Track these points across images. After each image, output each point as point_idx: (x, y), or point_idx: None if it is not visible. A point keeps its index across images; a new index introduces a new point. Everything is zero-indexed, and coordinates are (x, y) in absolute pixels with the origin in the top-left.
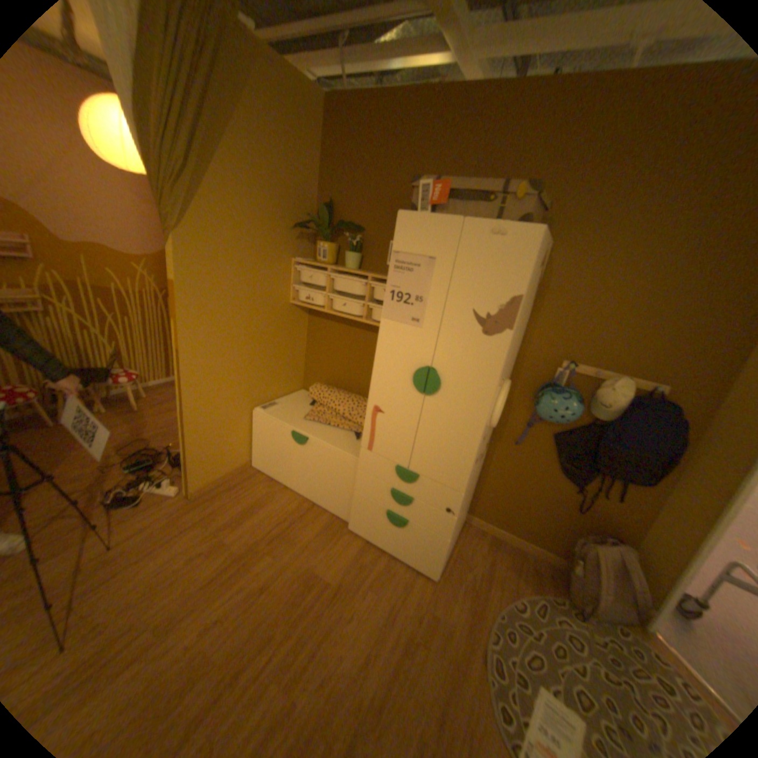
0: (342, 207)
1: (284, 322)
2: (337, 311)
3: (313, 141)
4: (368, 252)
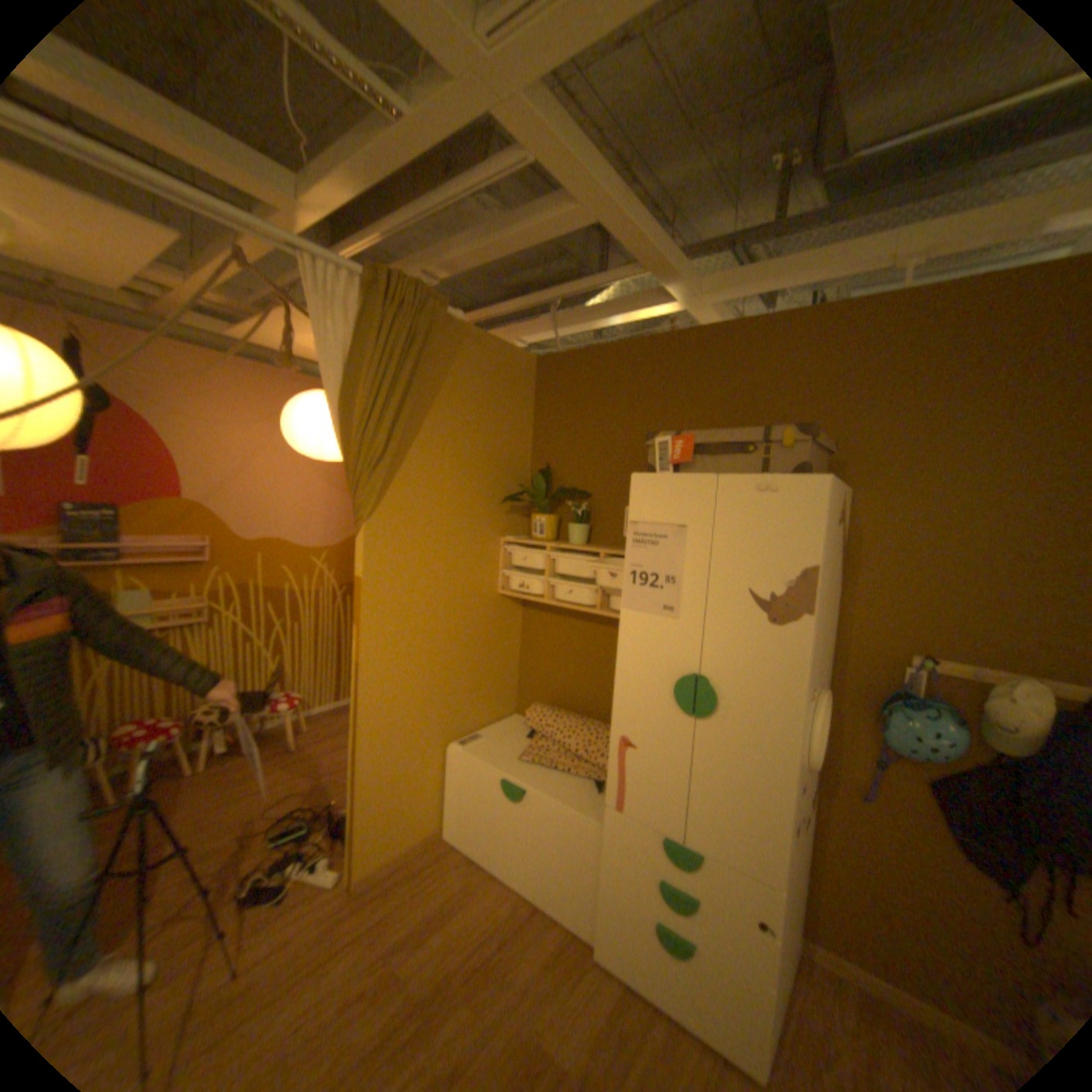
0: (561, 471)
1: (492, 618)
2: (561, 600)
3: (525, 405)
4: (598, 521)
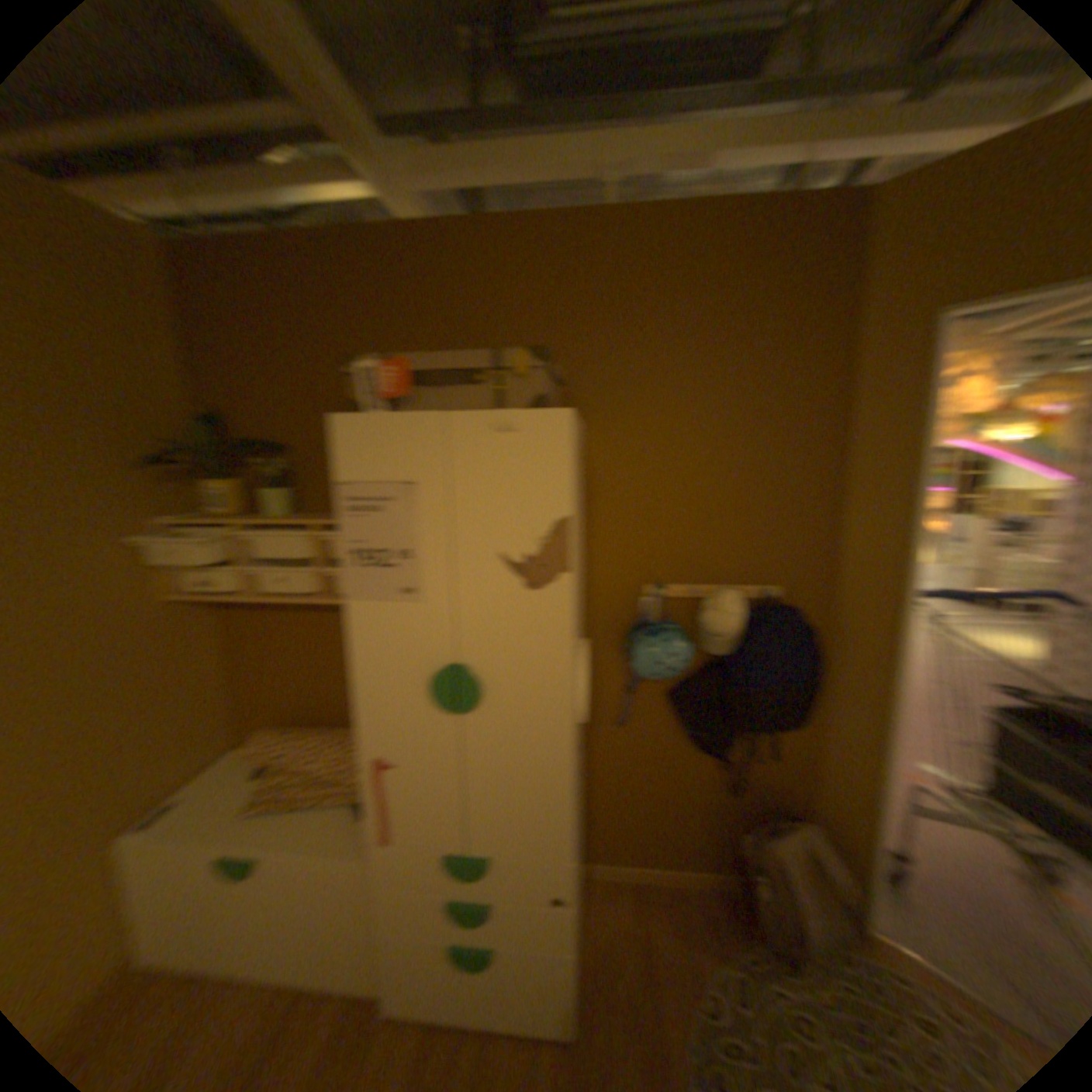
0: (231, 416)
1: (151, 639)
2: (260, 596)
3: (145, 314)
4: (299, 482)
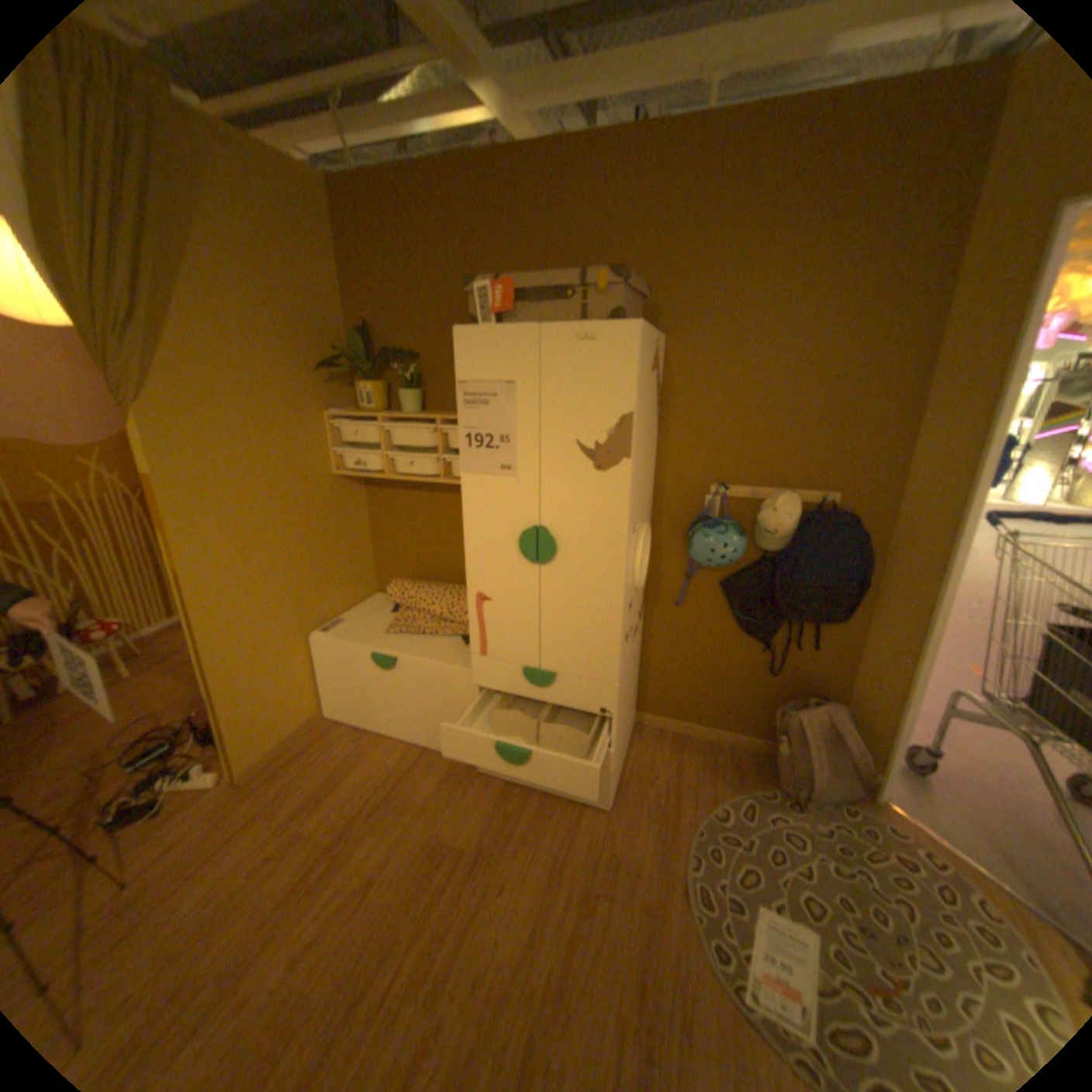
0: (381, 329)
1: (331, 502)
2: (403, 474)
3: (321, 243)
4: (431, 385)
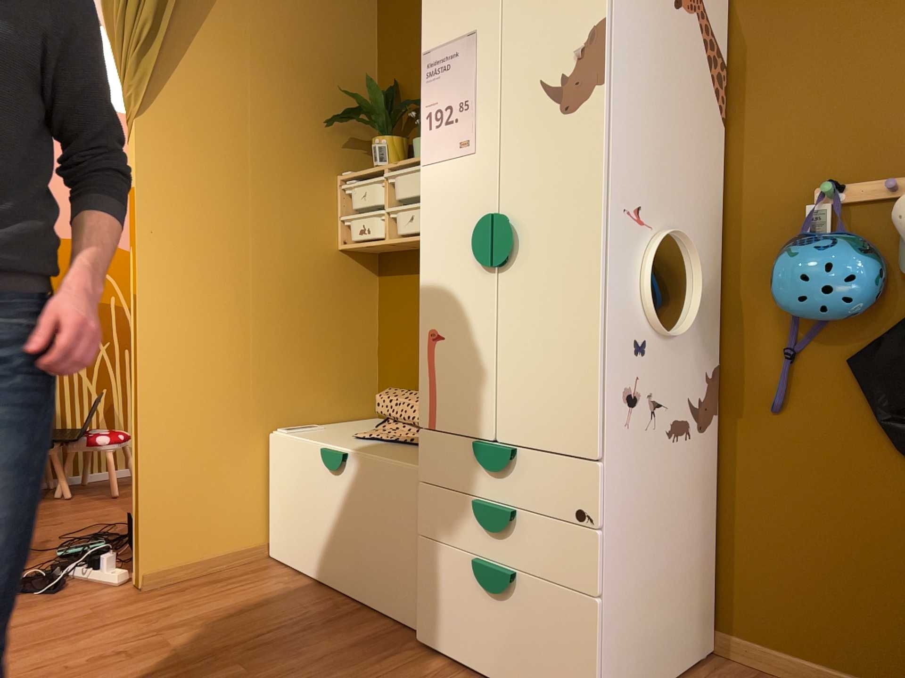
0: (411, 85)
1: (330, 279)
2: (403, 233)
3: (364, 11)
4: None
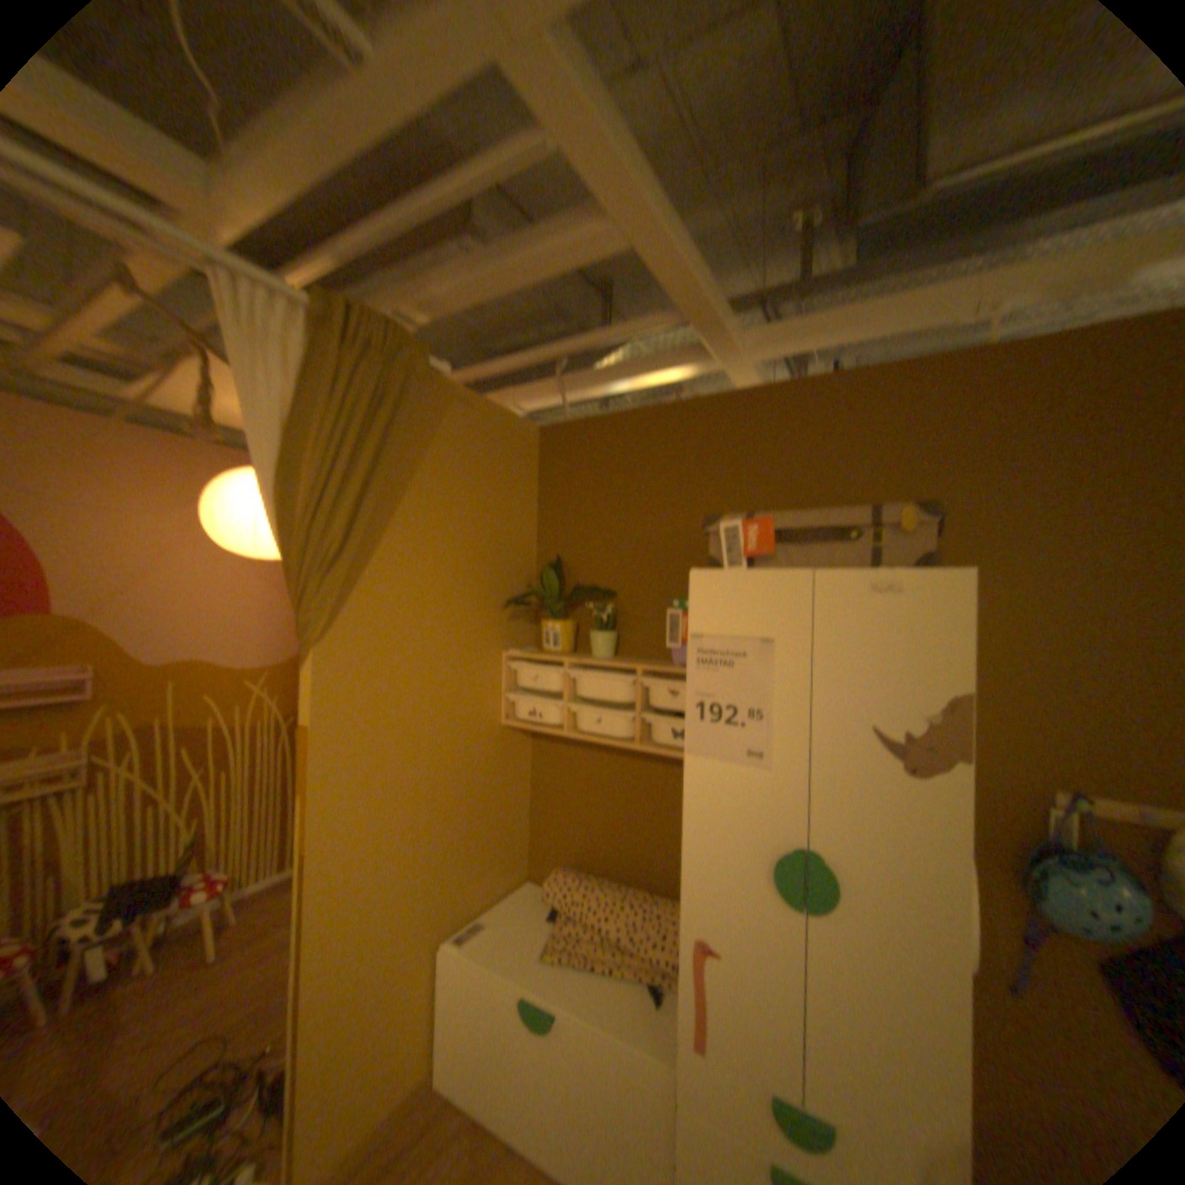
0: (577, 566)
1: (493, 760)
2: (587, 734)
3: (528, 486)
4: (627, 627)
